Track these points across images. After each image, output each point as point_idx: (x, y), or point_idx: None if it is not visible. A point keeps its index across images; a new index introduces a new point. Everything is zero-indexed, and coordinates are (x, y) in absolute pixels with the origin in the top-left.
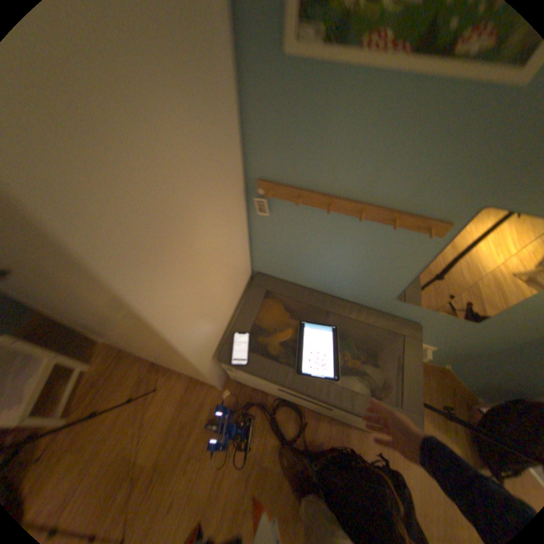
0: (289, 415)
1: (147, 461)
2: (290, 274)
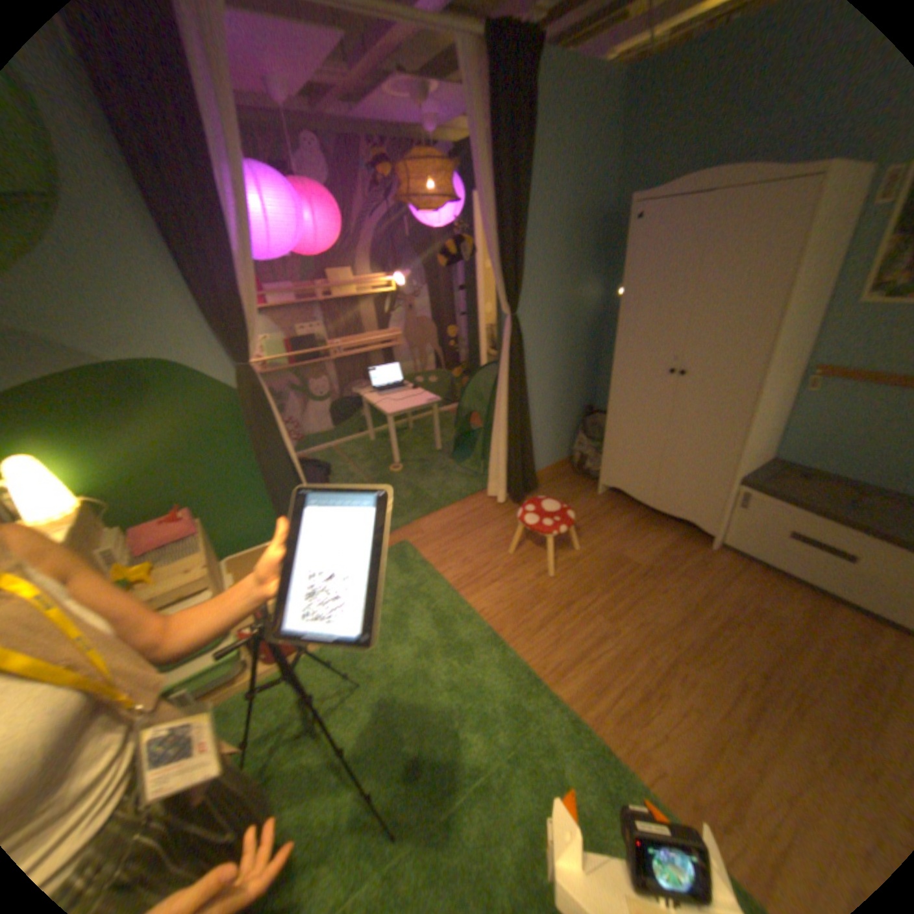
0: (796, 590)
1: (643, 563)
2: (820, 454)
